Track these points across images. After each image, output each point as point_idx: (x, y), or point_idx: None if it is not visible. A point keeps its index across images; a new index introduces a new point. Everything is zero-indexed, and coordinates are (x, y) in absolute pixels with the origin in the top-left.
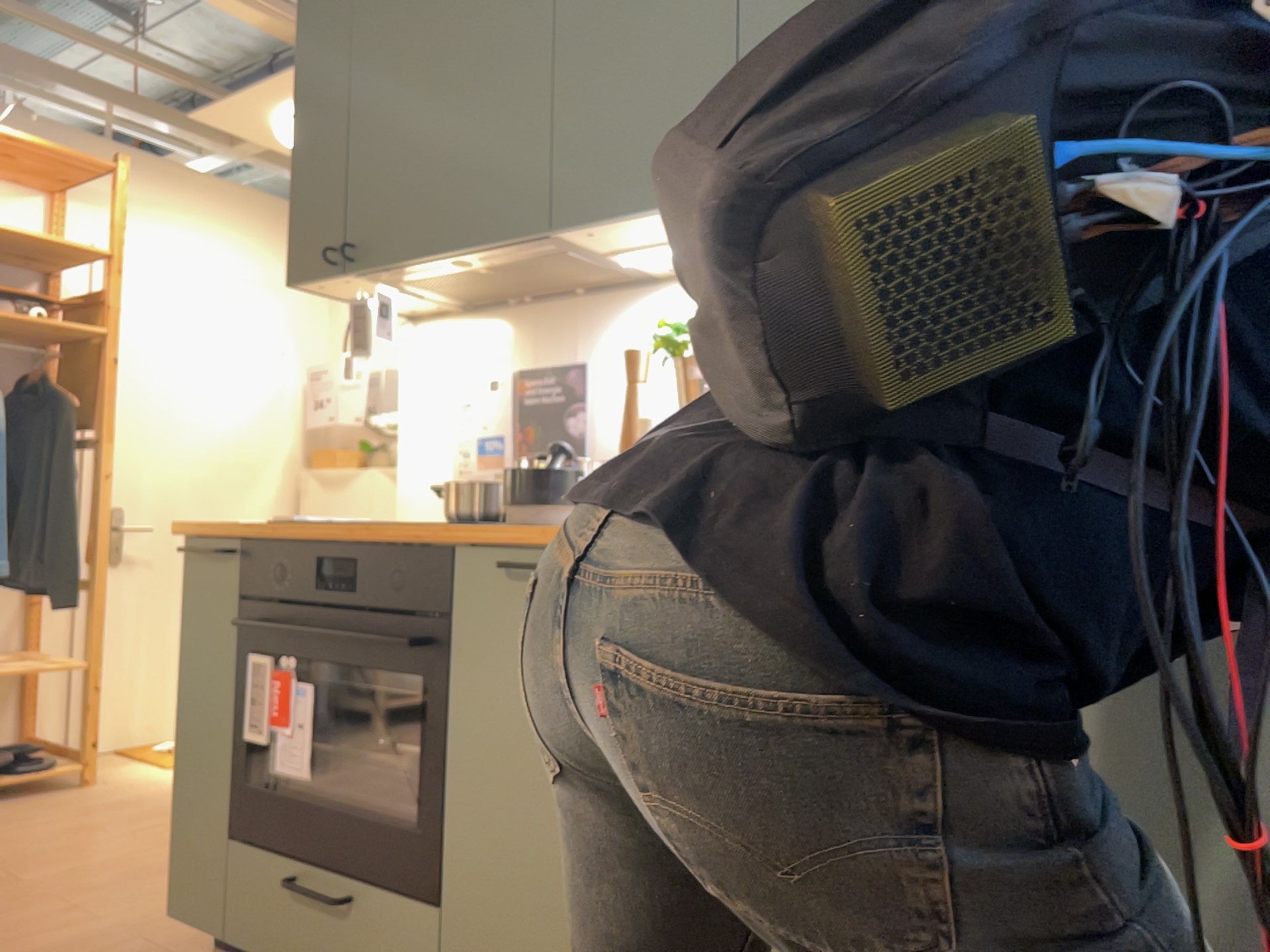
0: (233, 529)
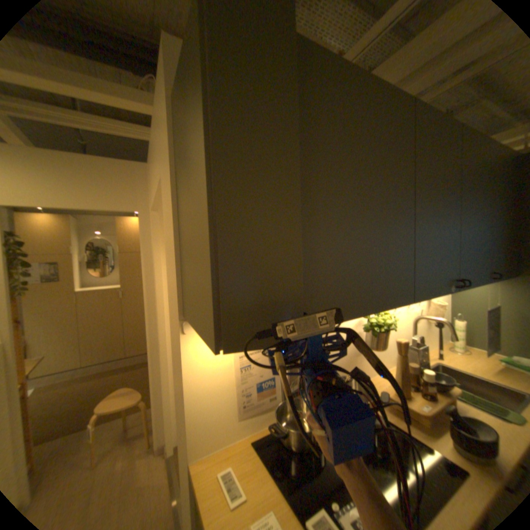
0: None
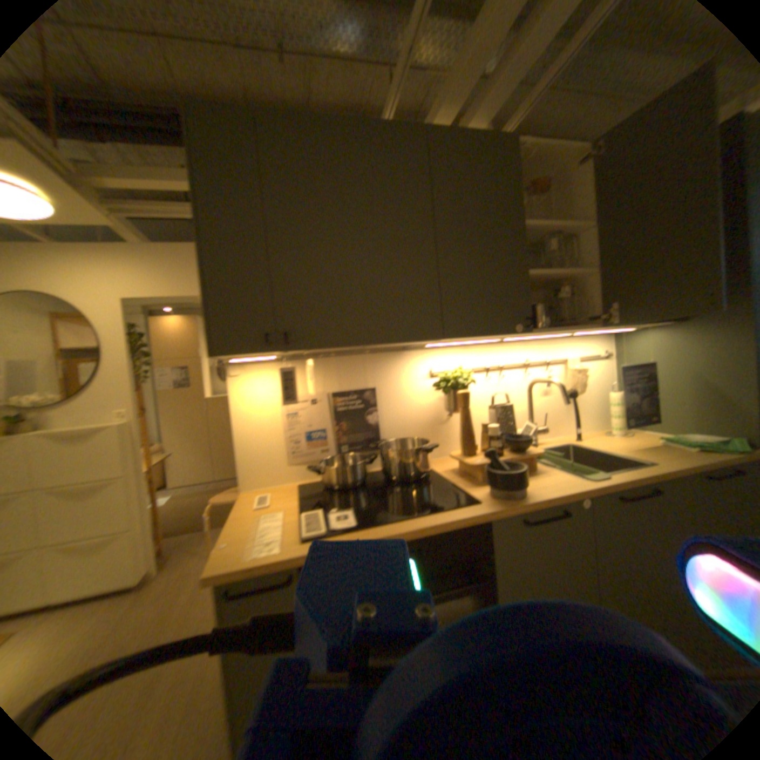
0: (295, 560)
